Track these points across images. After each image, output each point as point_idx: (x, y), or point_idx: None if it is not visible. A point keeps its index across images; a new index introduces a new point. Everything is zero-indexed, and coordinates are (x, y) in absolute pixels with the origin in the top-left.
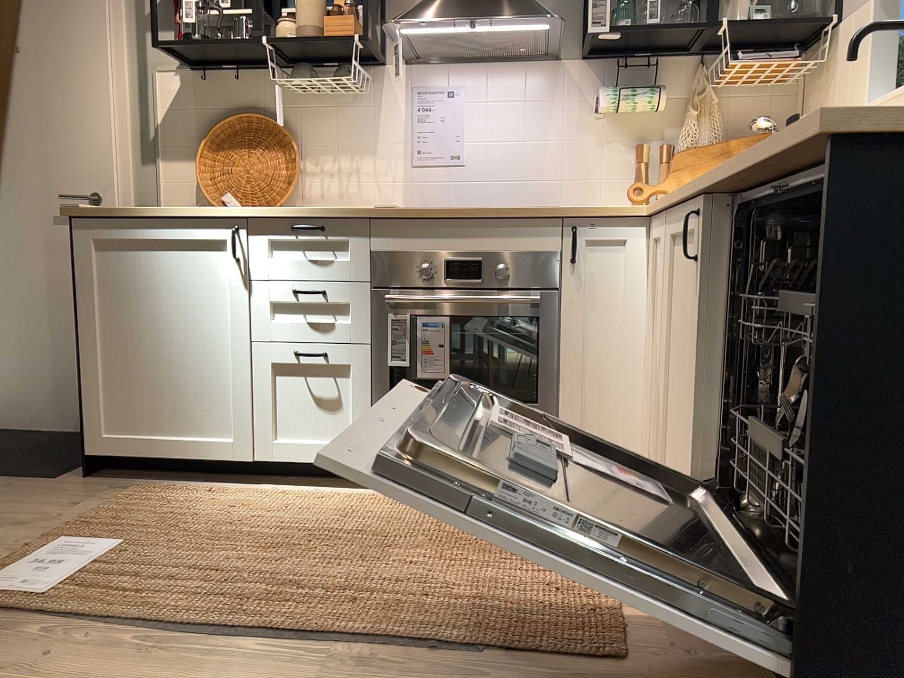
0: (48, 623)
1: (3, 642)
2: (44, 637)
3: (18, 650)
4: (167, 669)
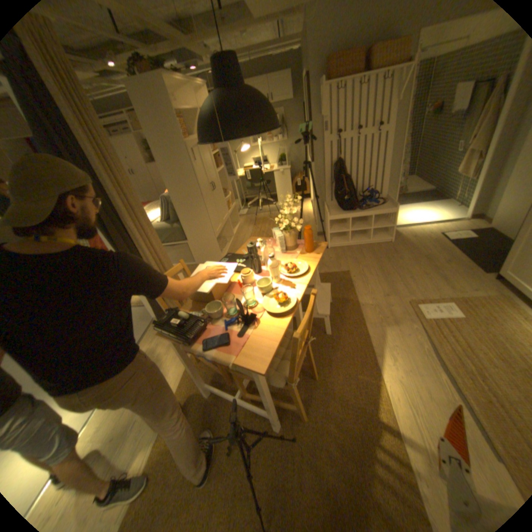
0: (421, 325)
1: (409, 322)
2: (416, 328)
3: (409, 327)
4: (423, 360)
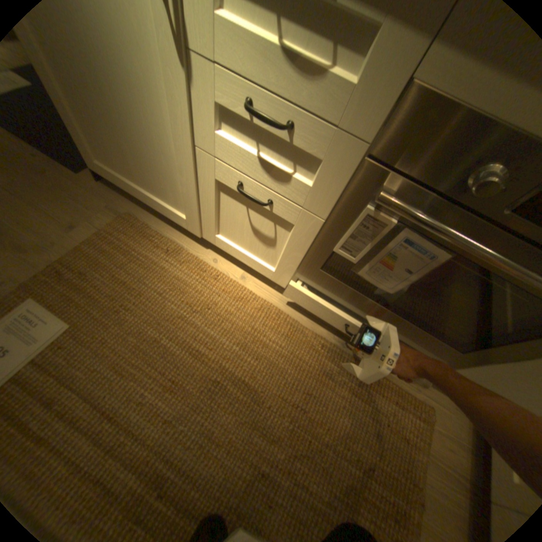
0: None
1: None
2: None
3: None
4: None
